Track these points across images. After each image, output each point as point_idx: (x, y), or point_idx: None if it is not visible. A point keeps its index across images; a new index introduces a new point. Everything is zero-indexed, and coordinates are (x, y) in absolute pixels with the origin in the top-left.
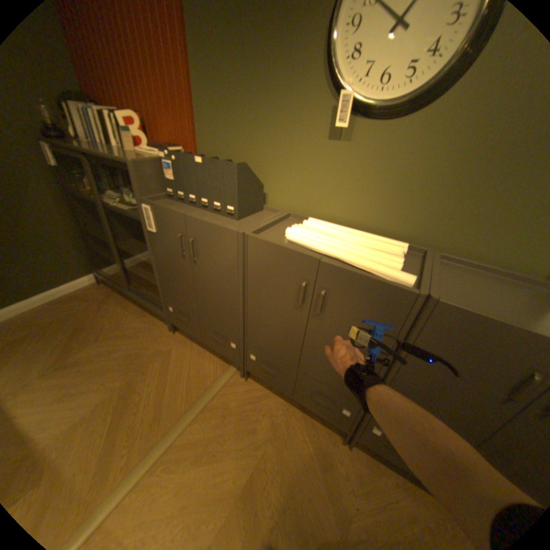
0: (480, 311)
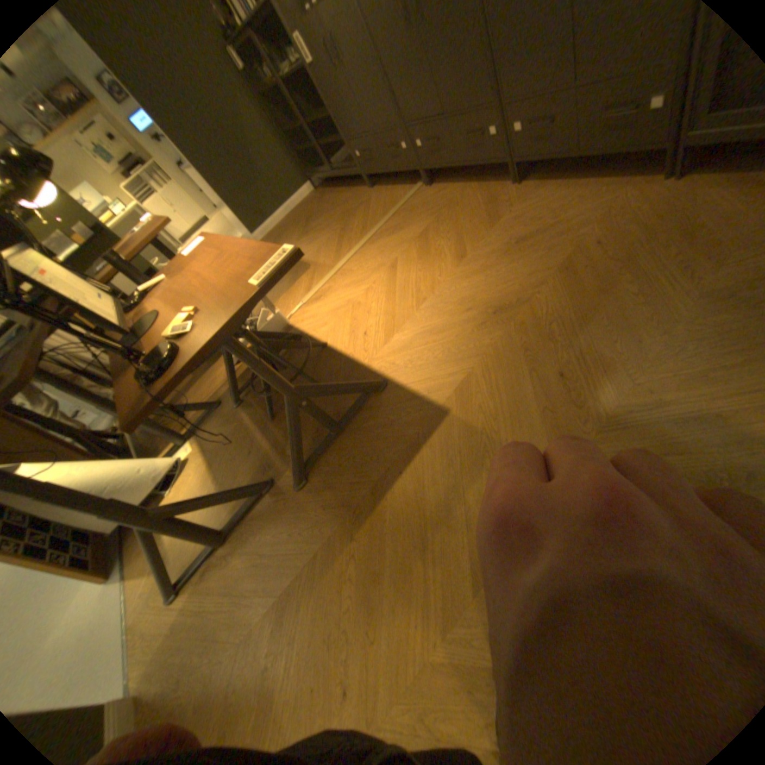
0: None
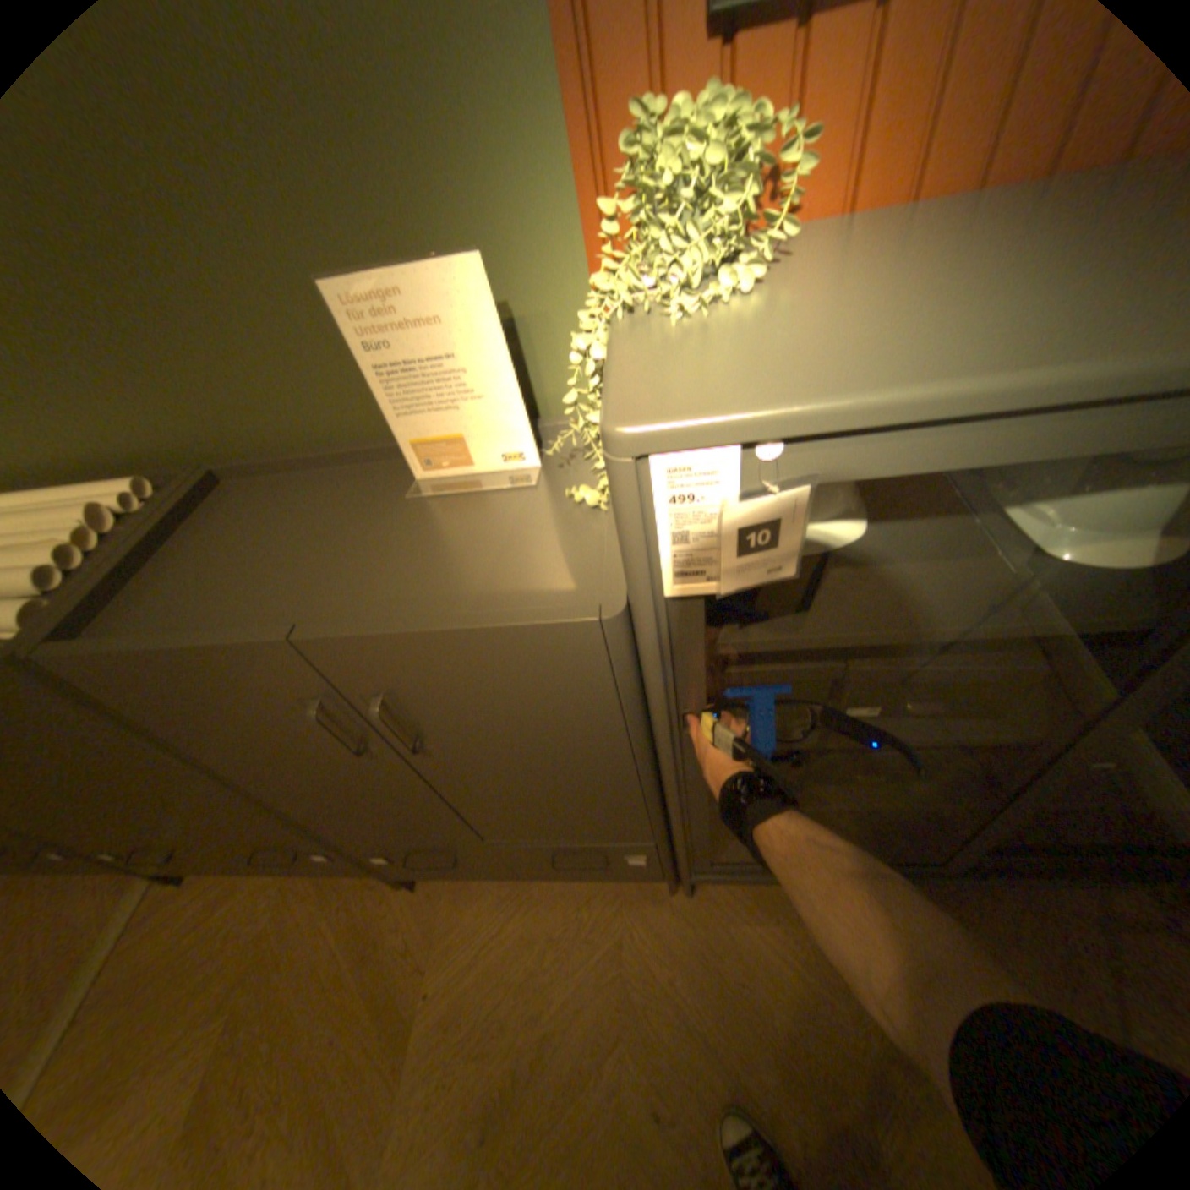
0: (106, 645)
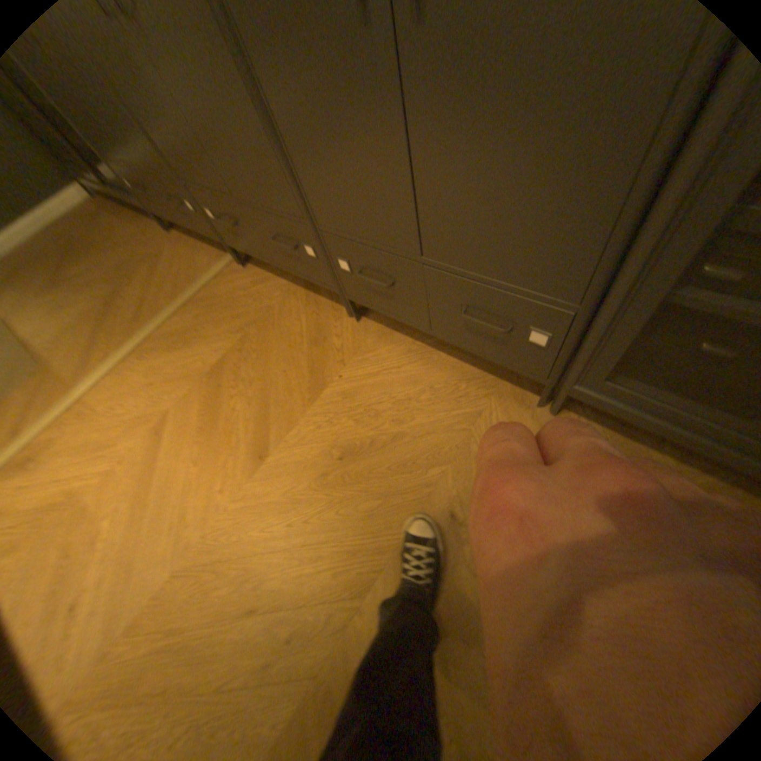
0: None
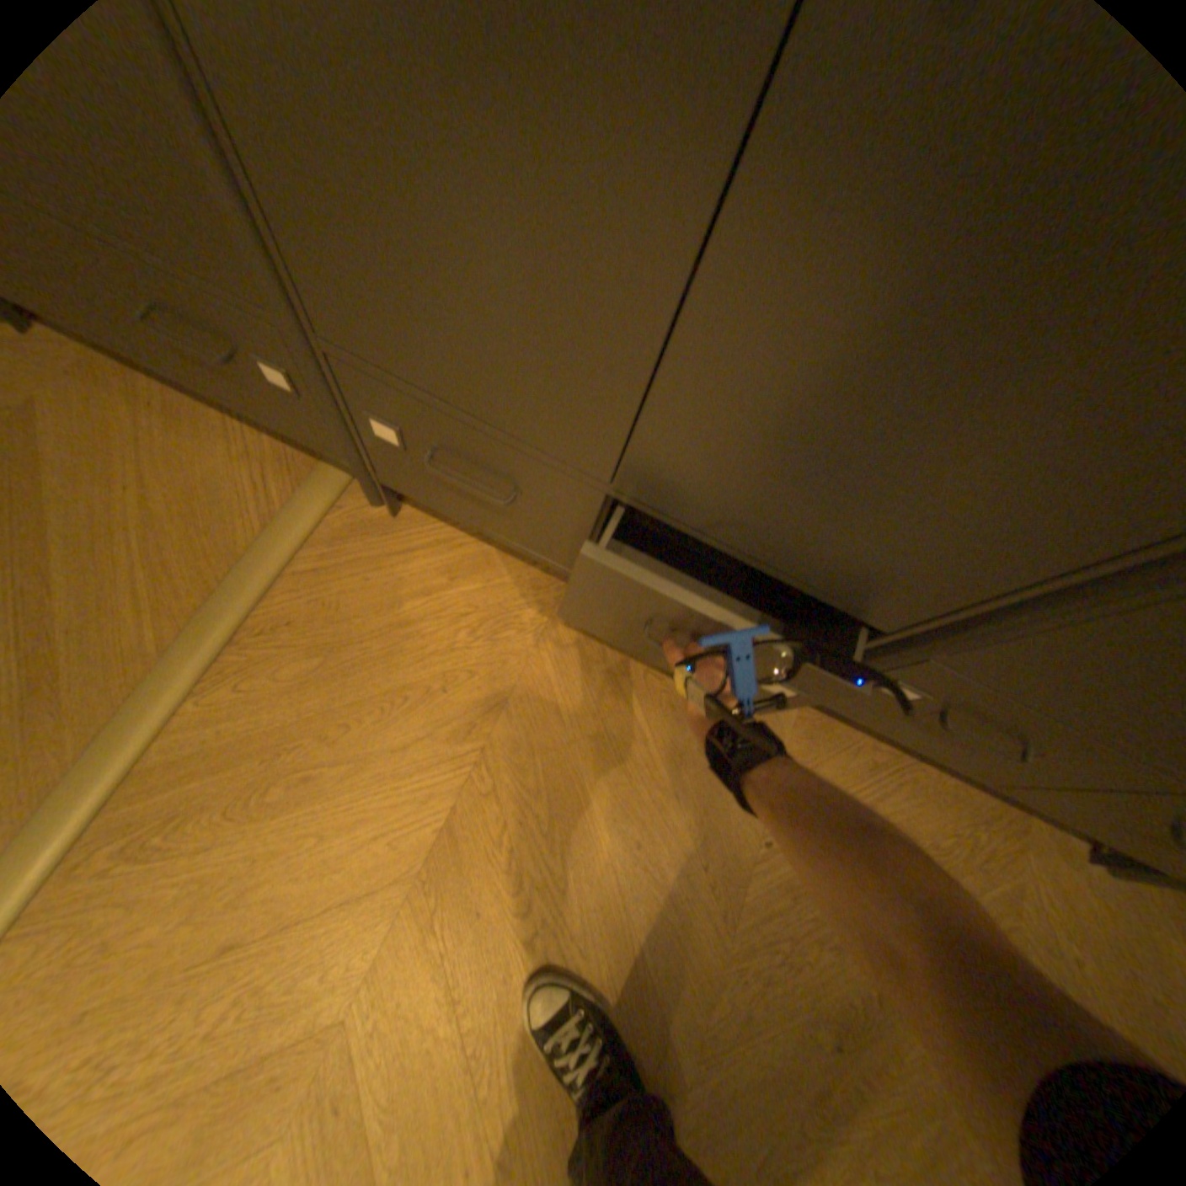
0: None
